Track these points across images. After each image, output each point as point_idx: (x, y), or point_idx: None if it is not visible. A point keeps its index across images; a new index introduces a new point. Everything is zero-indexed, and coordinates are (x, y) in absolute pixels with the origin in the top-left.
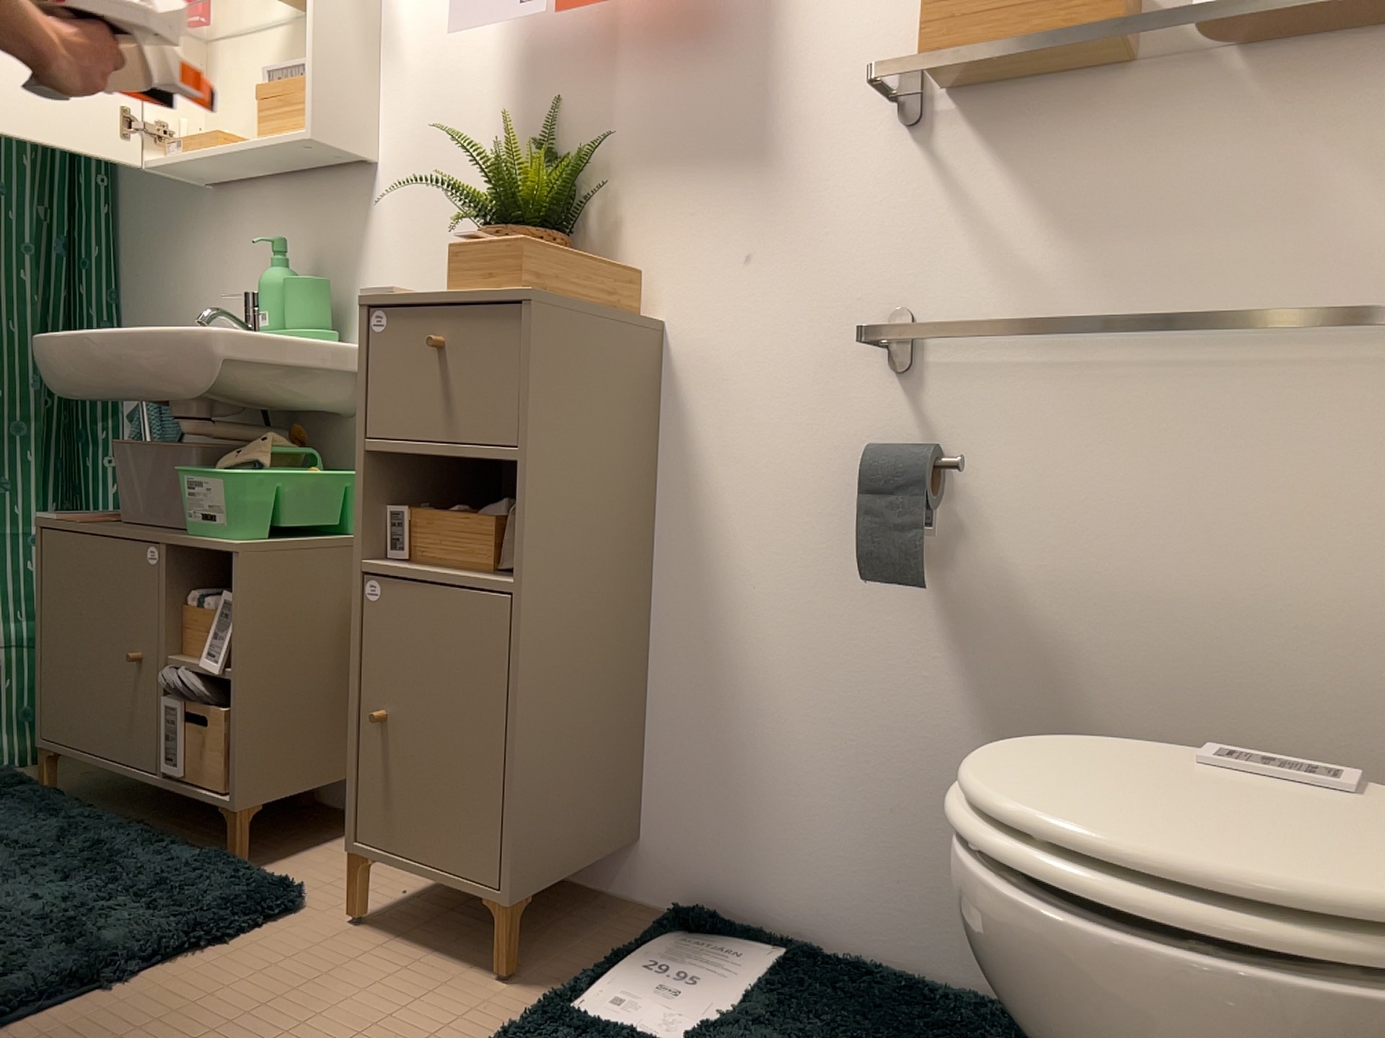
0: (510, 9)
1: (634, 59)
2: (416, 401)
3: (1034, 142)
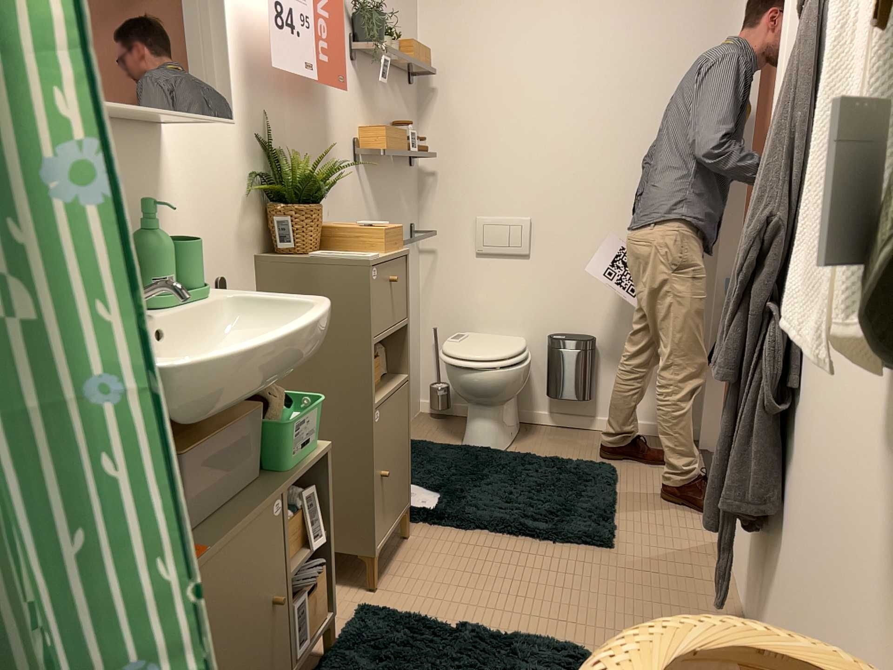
0: (304, 74)
1: (294, 107)
2: (387, 310)
3: (375, 179)
